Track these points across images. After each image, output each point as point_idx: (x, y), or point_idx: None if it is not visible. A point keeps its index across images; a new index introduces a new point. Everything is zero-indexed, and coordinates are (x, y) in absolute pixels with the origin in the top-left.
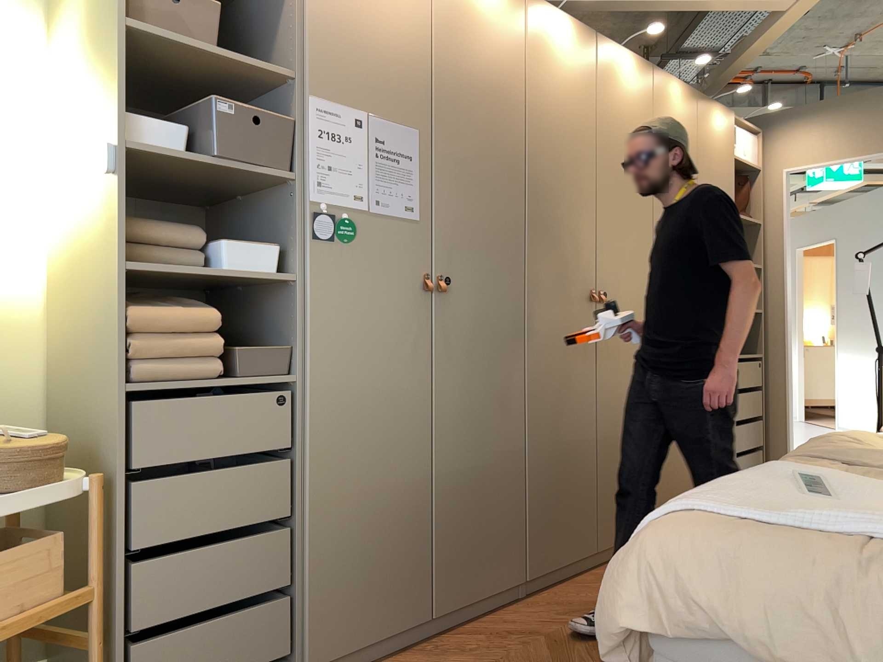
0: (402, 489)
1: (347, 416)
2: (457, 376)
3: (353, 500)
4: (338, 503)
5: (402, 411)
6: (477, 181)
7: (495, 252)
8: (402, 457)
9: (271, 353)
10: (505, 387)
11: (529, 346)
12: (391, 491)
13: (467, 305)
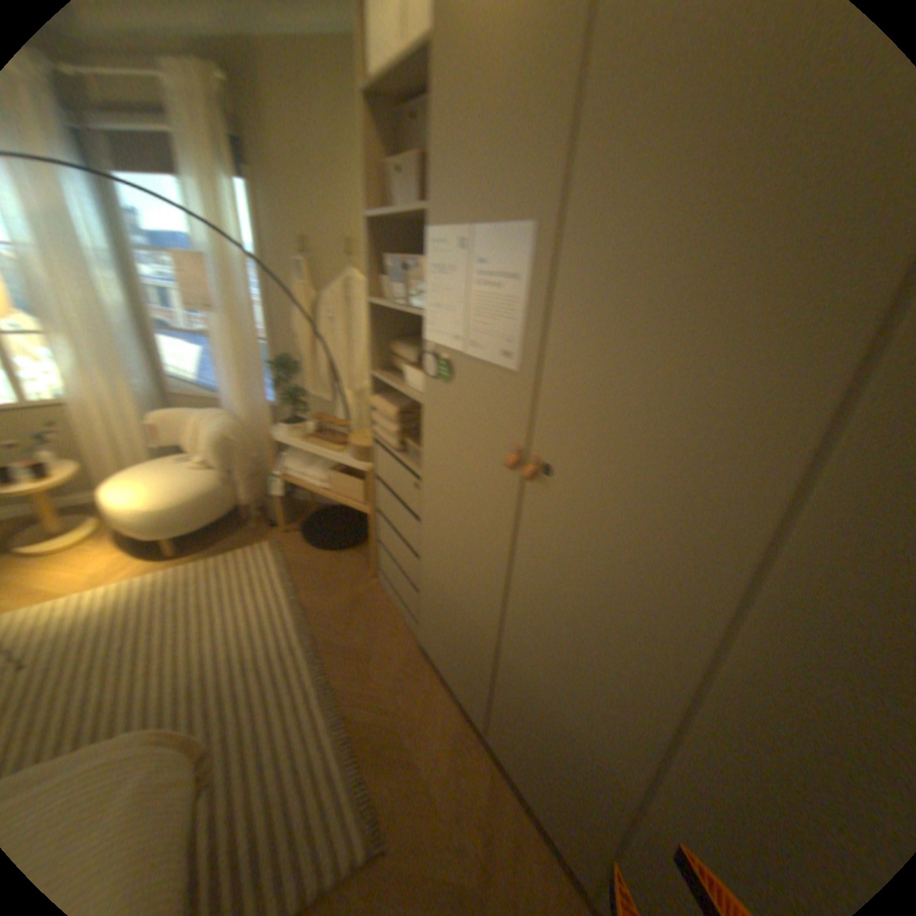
0: (471, 624)
1: (440, 530)
2: (539, 594)
3: (440, 588)
4: (433, 579)
5: (477, 567)
6: (647, 306)
7: (661, 470)
8: (473, 602)
9: (418, 453)
10: (618, 686)
11: (714, 701)
12: (463, 614)
13: (572, 523)
